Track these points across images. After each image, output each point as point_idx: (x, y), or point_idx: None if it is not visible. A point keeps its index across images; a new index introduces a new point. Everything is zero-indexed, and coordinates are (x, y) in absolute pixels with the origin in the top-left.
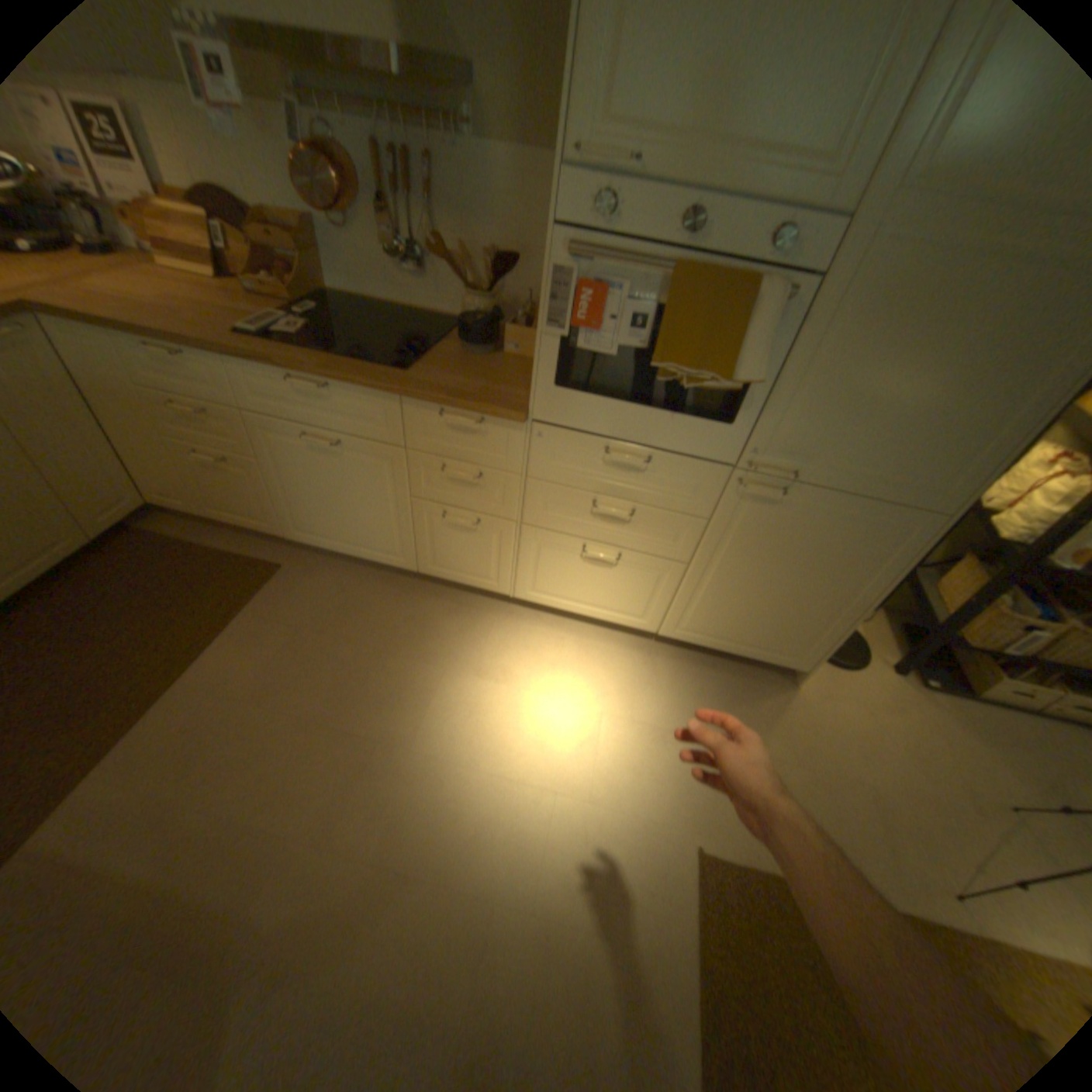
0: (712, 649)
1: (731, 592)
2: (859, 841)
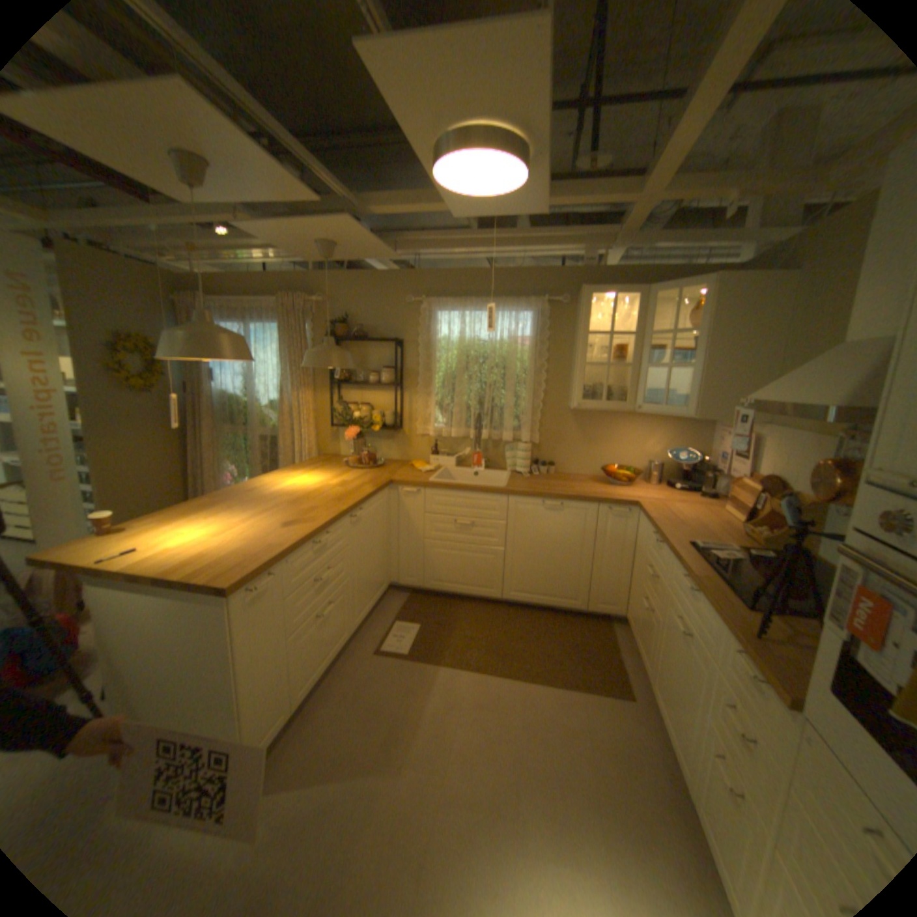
0: None
1: None
2: None
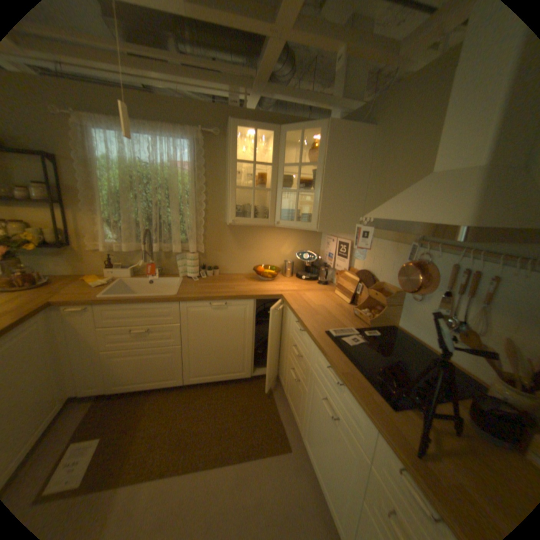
0: None
1: None
2: None
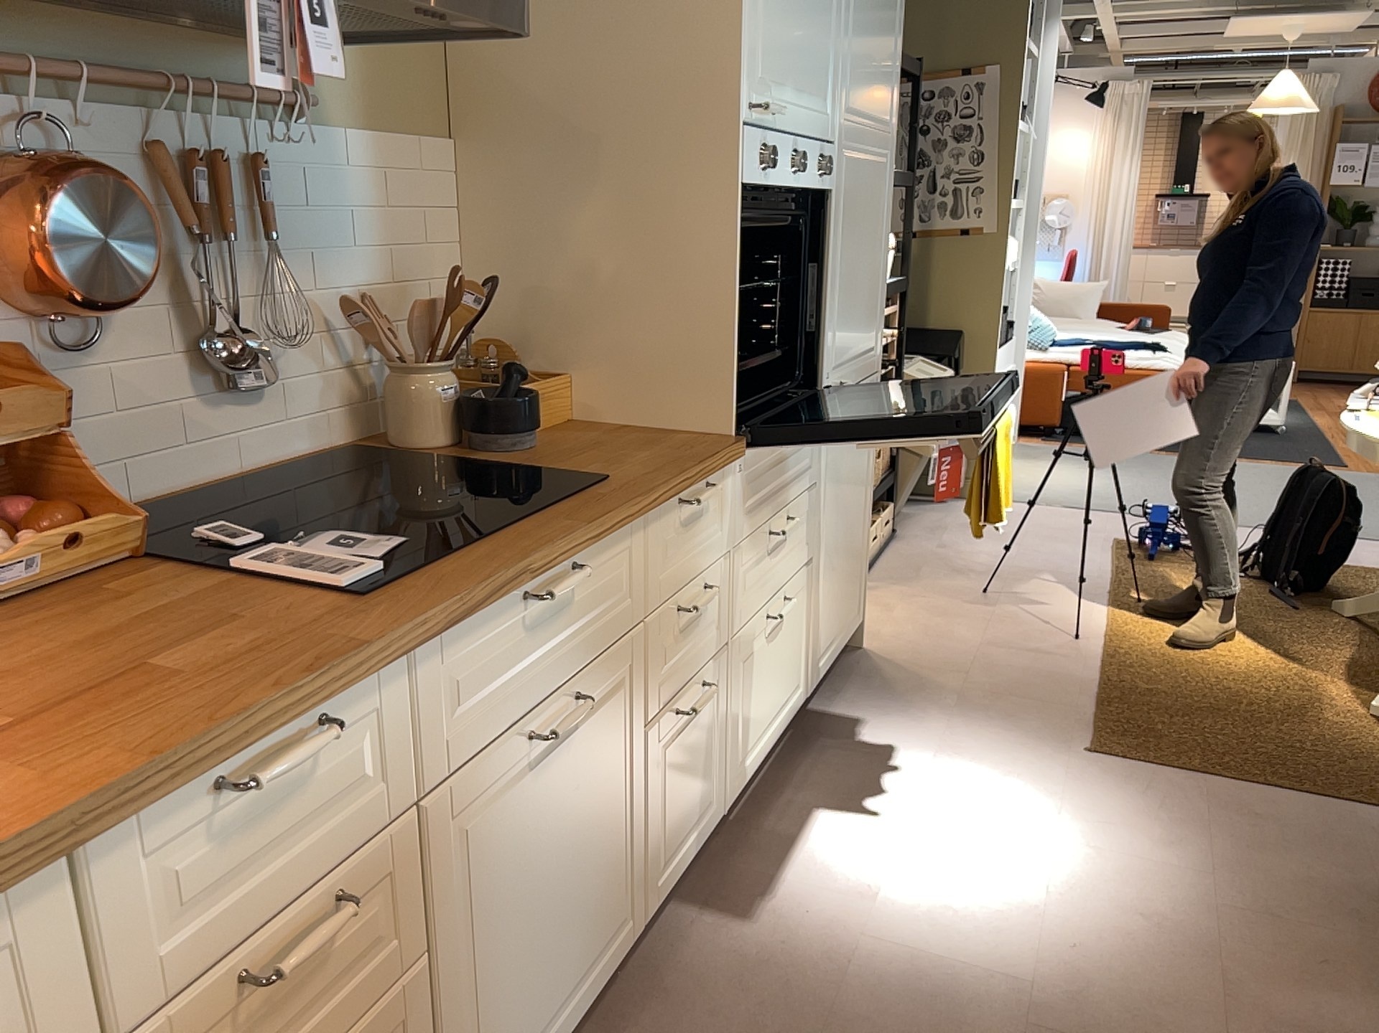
0: (831, 665)
1: (833, 562)
2: (1038, 665)
